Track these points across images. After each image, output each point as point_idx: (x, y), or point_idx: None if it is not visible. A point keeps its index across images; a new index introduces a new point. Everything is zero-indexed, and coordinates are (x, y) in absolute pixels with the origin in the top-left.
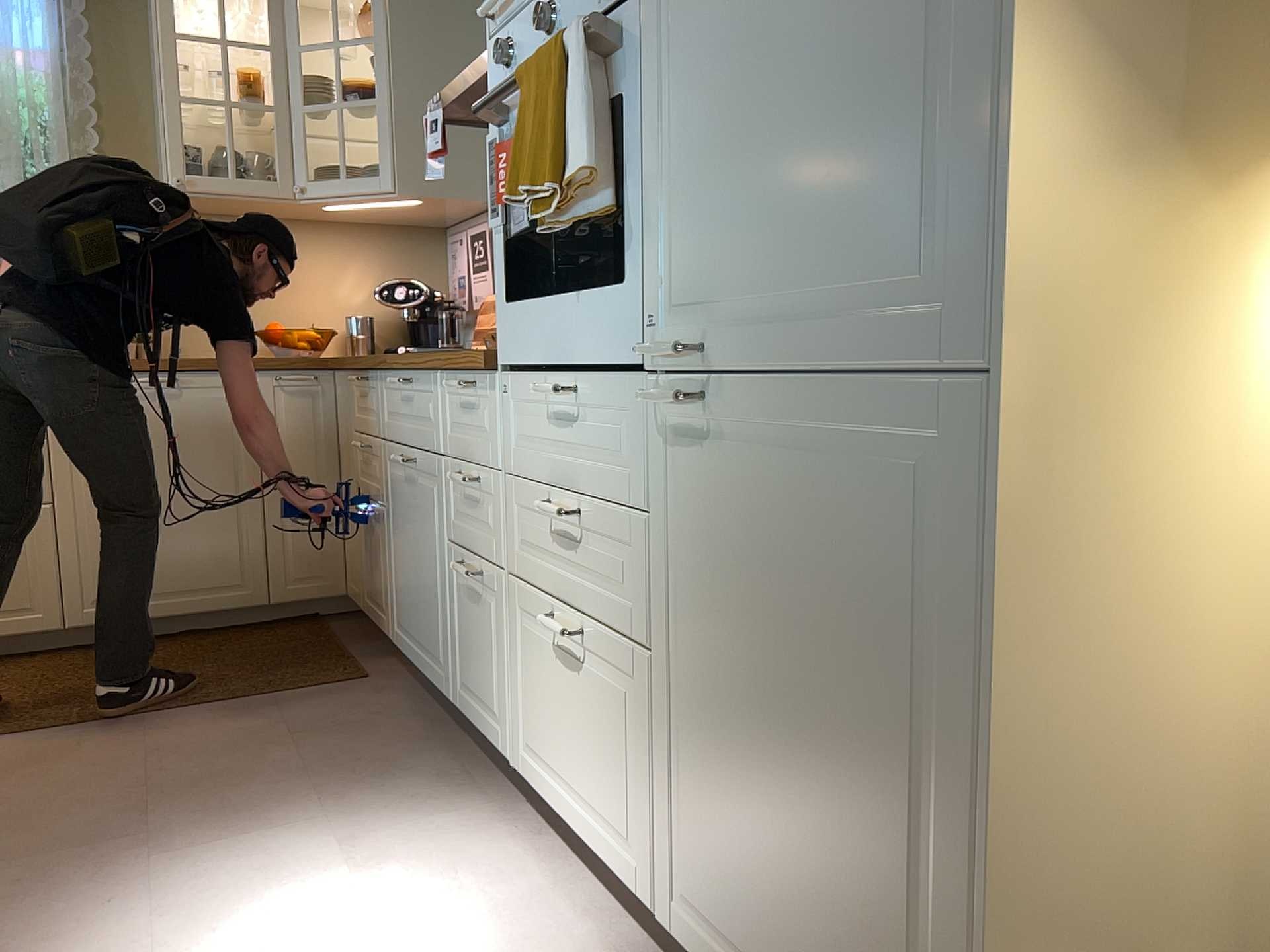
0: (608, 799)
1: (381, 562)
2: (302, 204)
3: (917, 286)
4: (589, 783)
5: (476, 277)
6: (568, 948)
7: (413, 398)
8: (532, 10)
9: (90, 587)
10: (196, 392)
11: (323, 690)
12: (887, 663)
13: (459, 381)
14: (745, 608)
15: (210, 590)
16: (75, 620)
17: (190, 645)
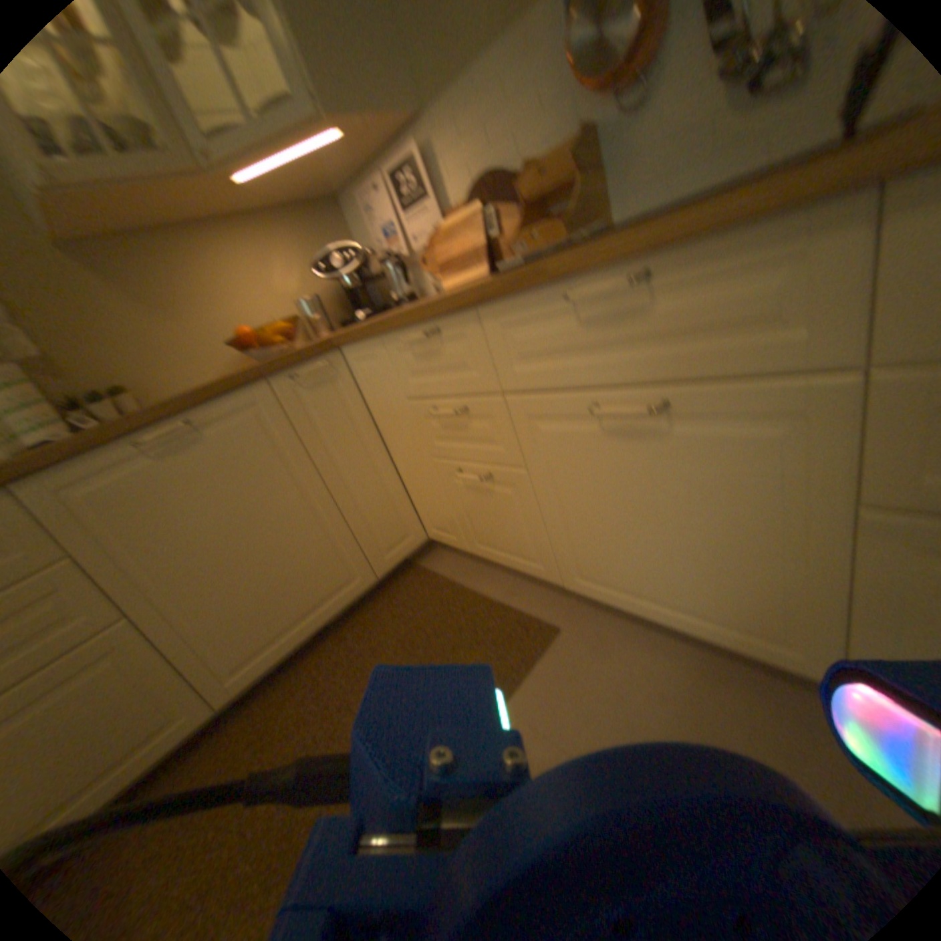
0: None
1: (519, 517)
2: (207, 172)
3: None
4: None
5: (408, 213)
6: None
7: (652, 302)
8: None
9: (216, 661)
10: (215, 422)
11: (539, 668)
12: None
13: None
14: None
15: (326, 596)
16: (218, 697)
17: (335, 650)
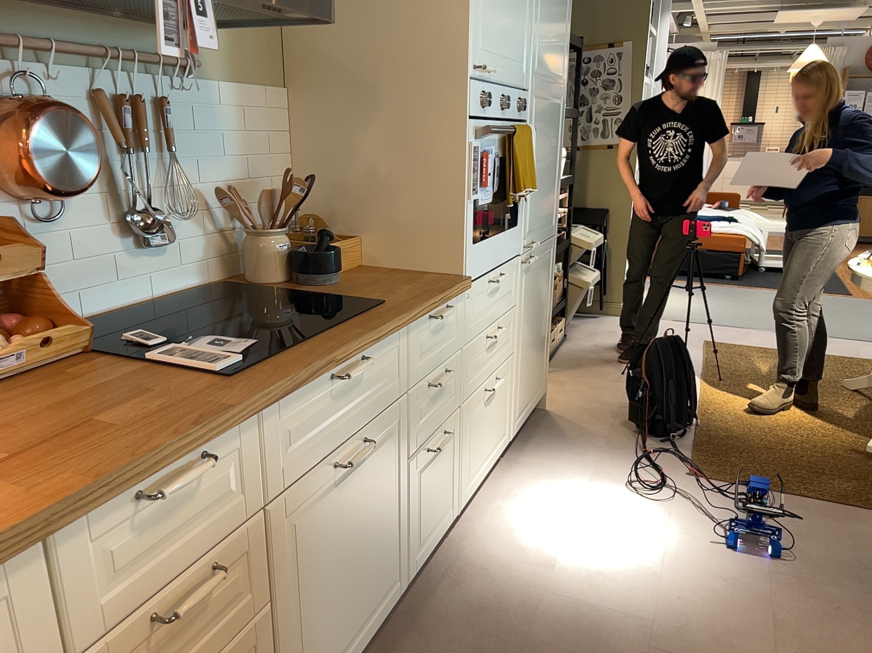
0: (498, 429)
1: None
2: None
3: (550, 220)
4: (493, 435)
5: None
6: (514, 483)
7: (361, 377)
8: (490, 89)
9: None
10: None
11: None
12: (544, 297)
13: (431, 314)
14: (531, 309)
15: None
16: None
17: None
